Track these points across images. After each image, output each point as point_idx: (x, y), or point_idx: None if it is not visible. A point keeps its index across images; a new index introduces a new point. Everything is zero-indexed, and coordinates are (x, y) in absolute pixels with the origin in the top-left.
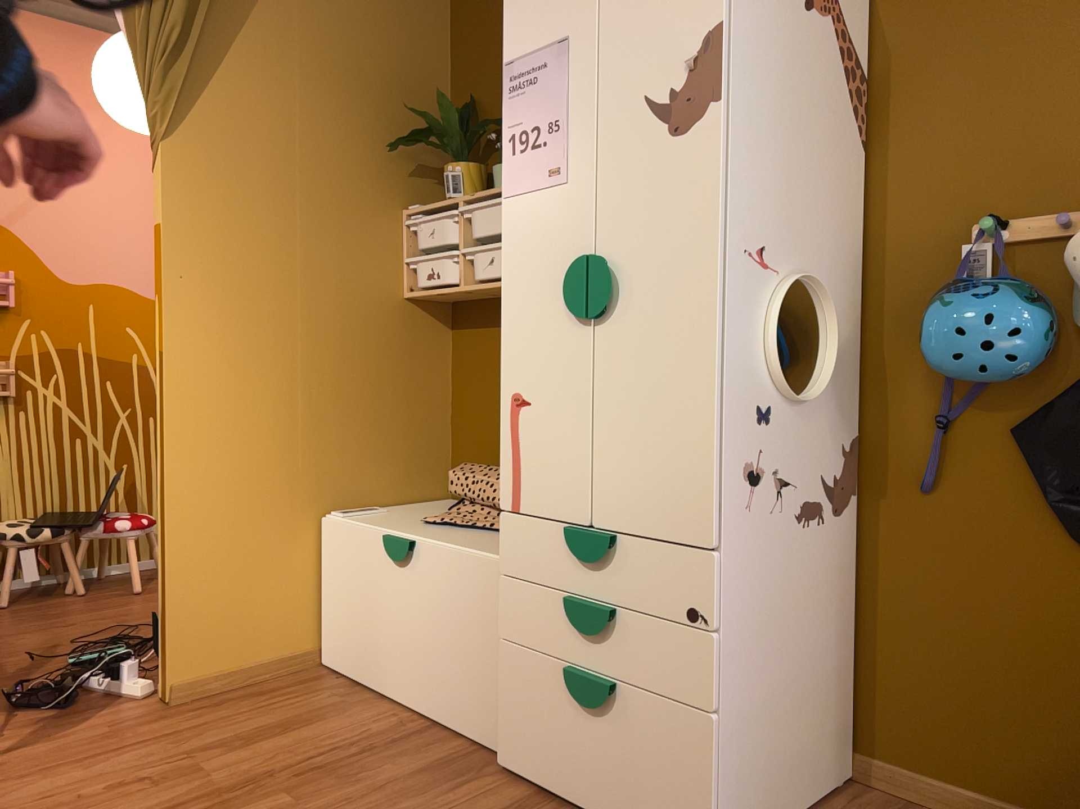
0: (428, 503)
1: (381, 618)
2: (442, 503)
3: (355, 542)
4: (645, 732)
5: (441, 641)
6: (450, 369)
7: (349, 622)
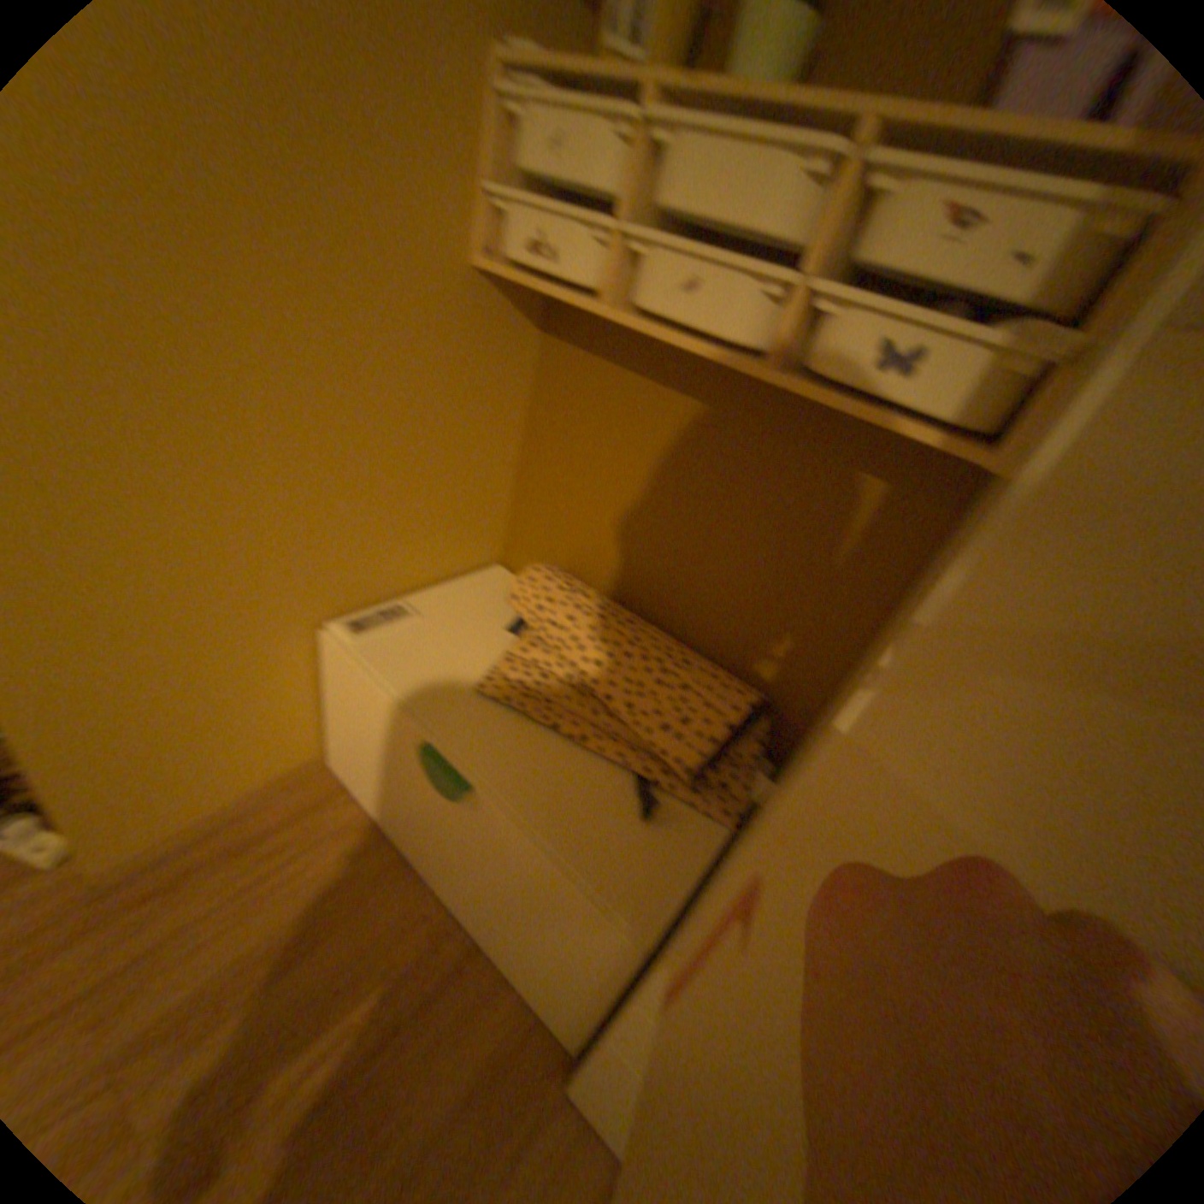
0: (475, 581)
1: (413, 804)
2: (494, 583)
3: (377, 703)
4: None
5: (501, 903)
6: (527, 395)
7: (366, 765)
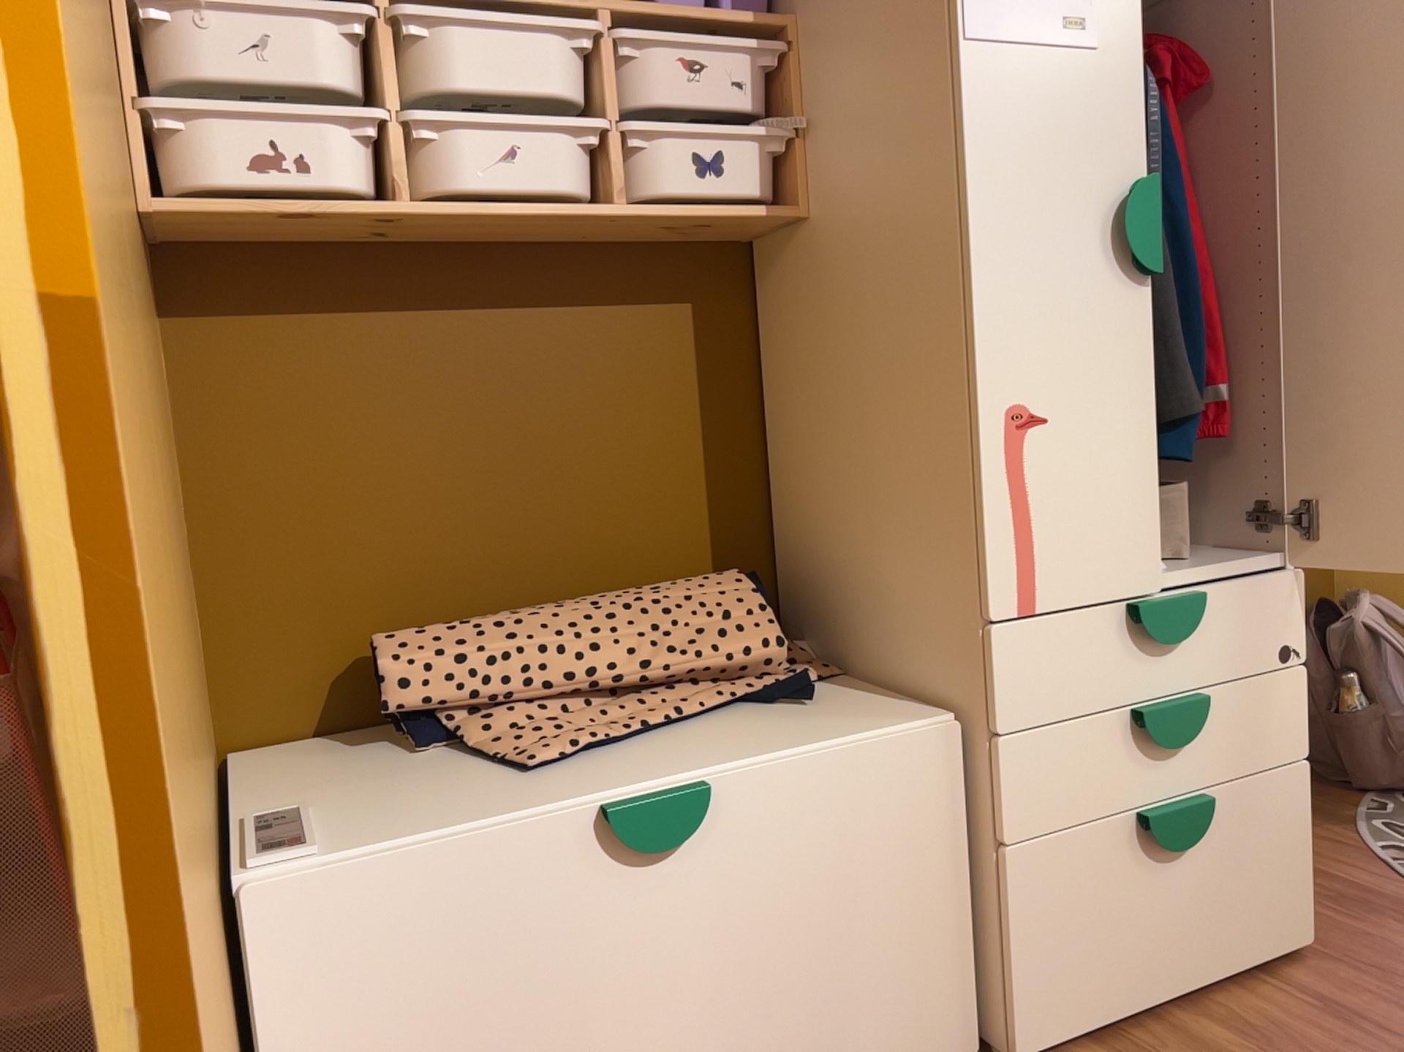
0: (261, 770)
1: (595, 1022)
2: (285, 758)
3: (457, 888)
4: (1241, 830)
5: (810, 952)
6: (175, 425)
7: None
